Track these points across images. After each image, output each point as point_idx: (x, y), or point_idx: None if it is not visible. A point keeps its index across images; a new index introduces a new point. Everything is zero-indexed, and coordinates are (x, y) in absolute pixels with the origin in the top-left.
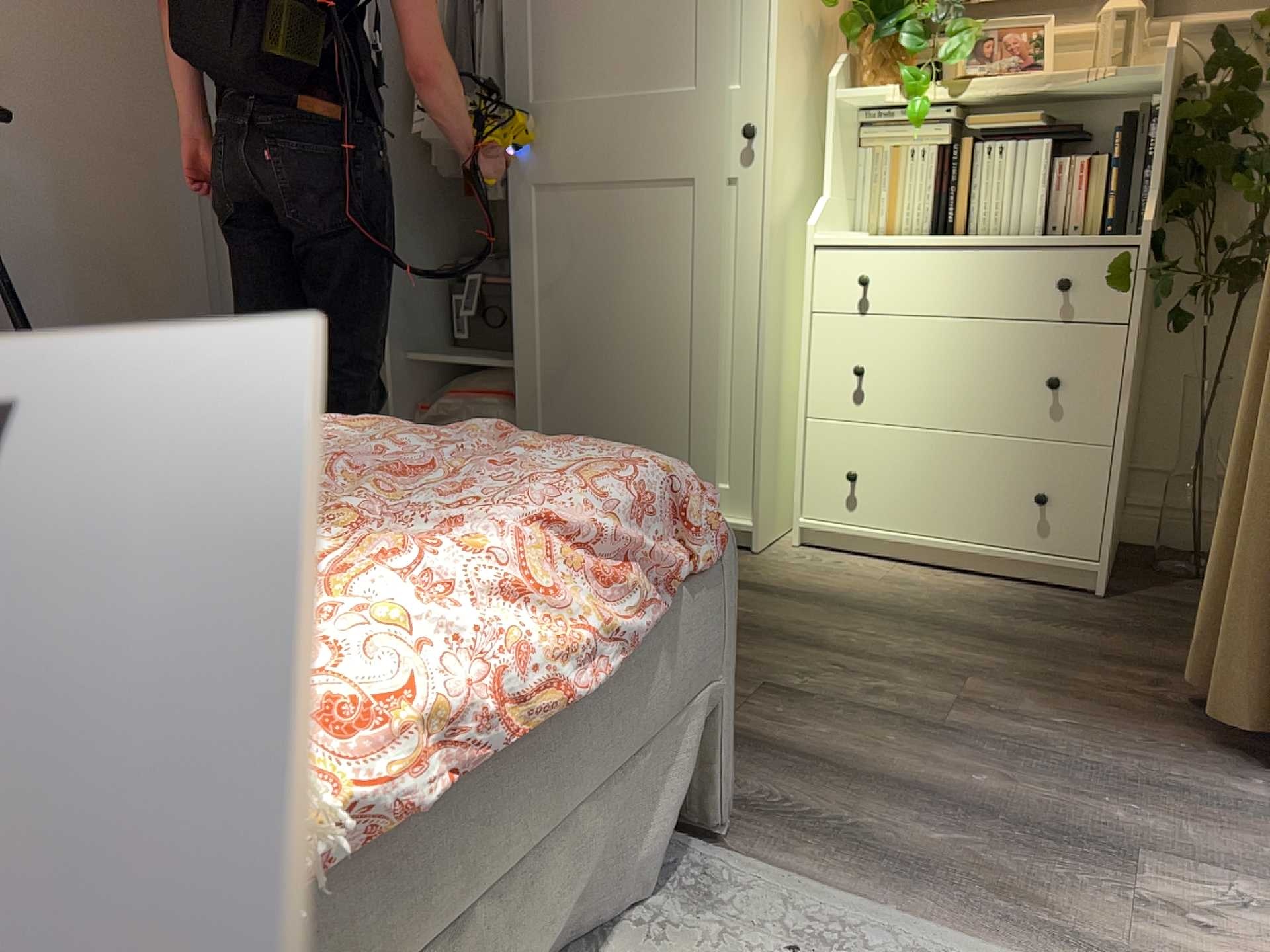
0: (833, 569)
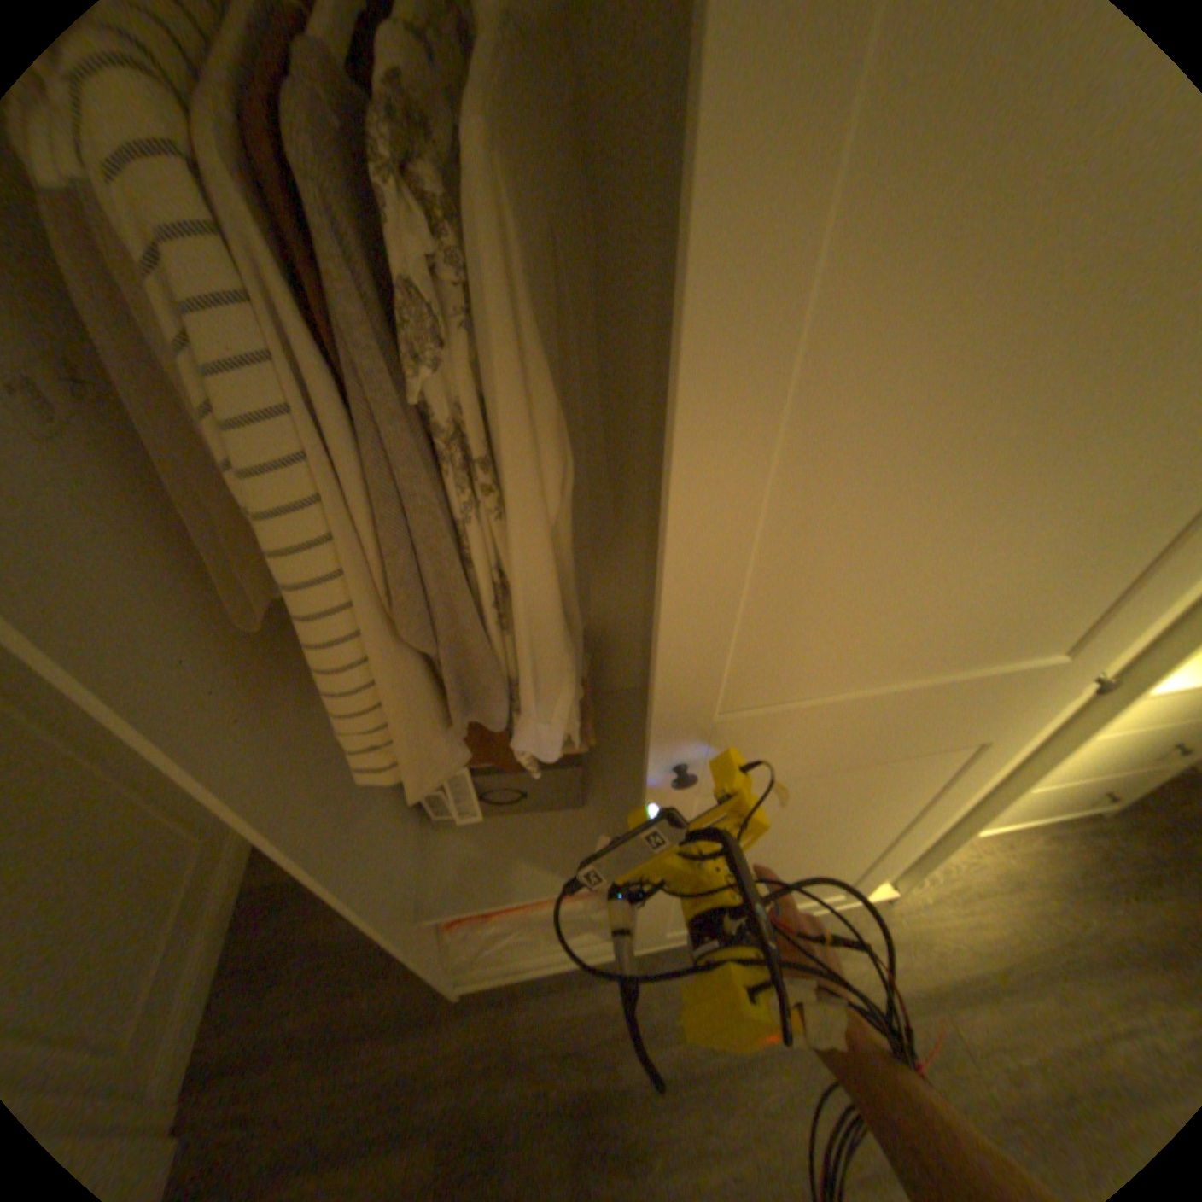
0: (954, 887)
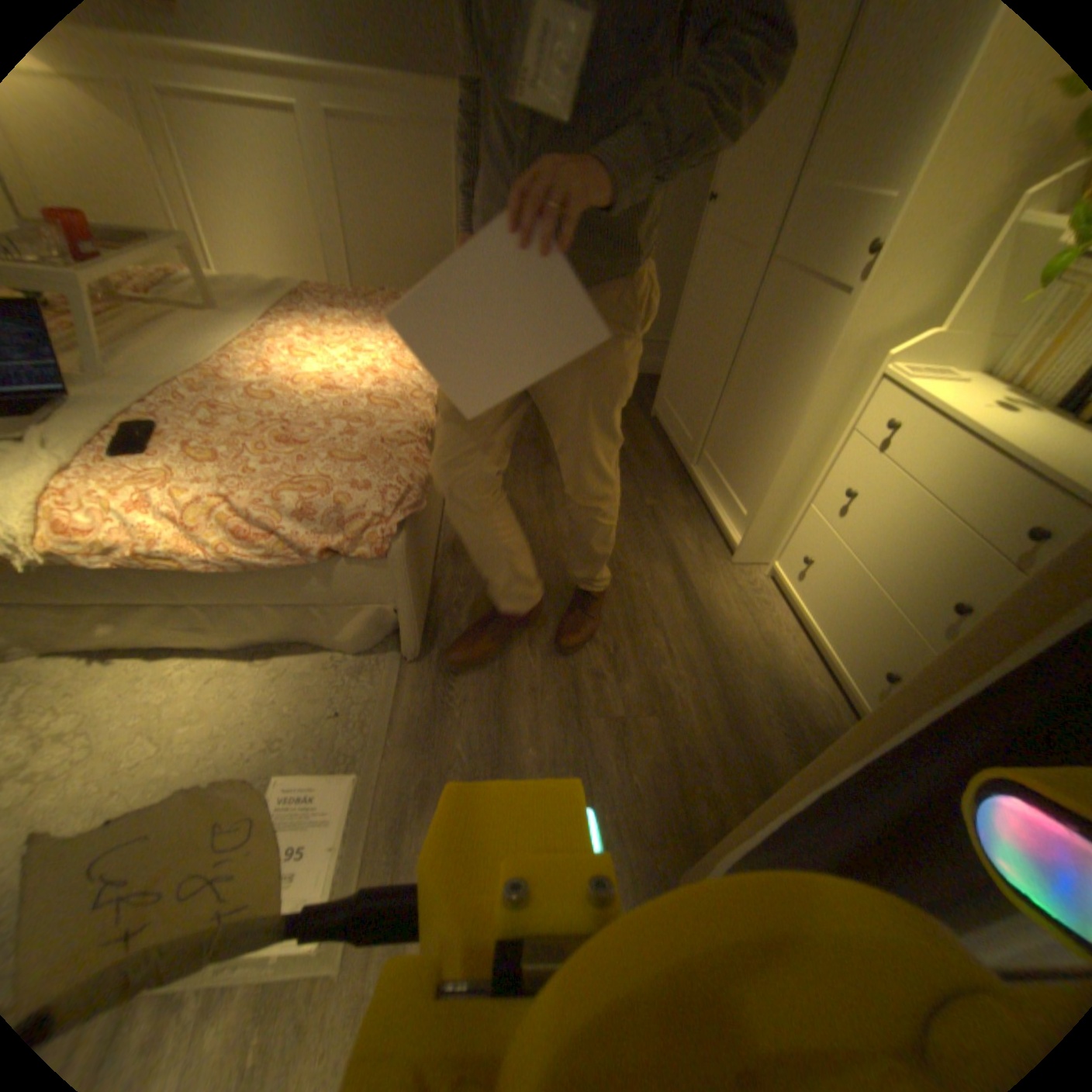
0: (756, 602)
